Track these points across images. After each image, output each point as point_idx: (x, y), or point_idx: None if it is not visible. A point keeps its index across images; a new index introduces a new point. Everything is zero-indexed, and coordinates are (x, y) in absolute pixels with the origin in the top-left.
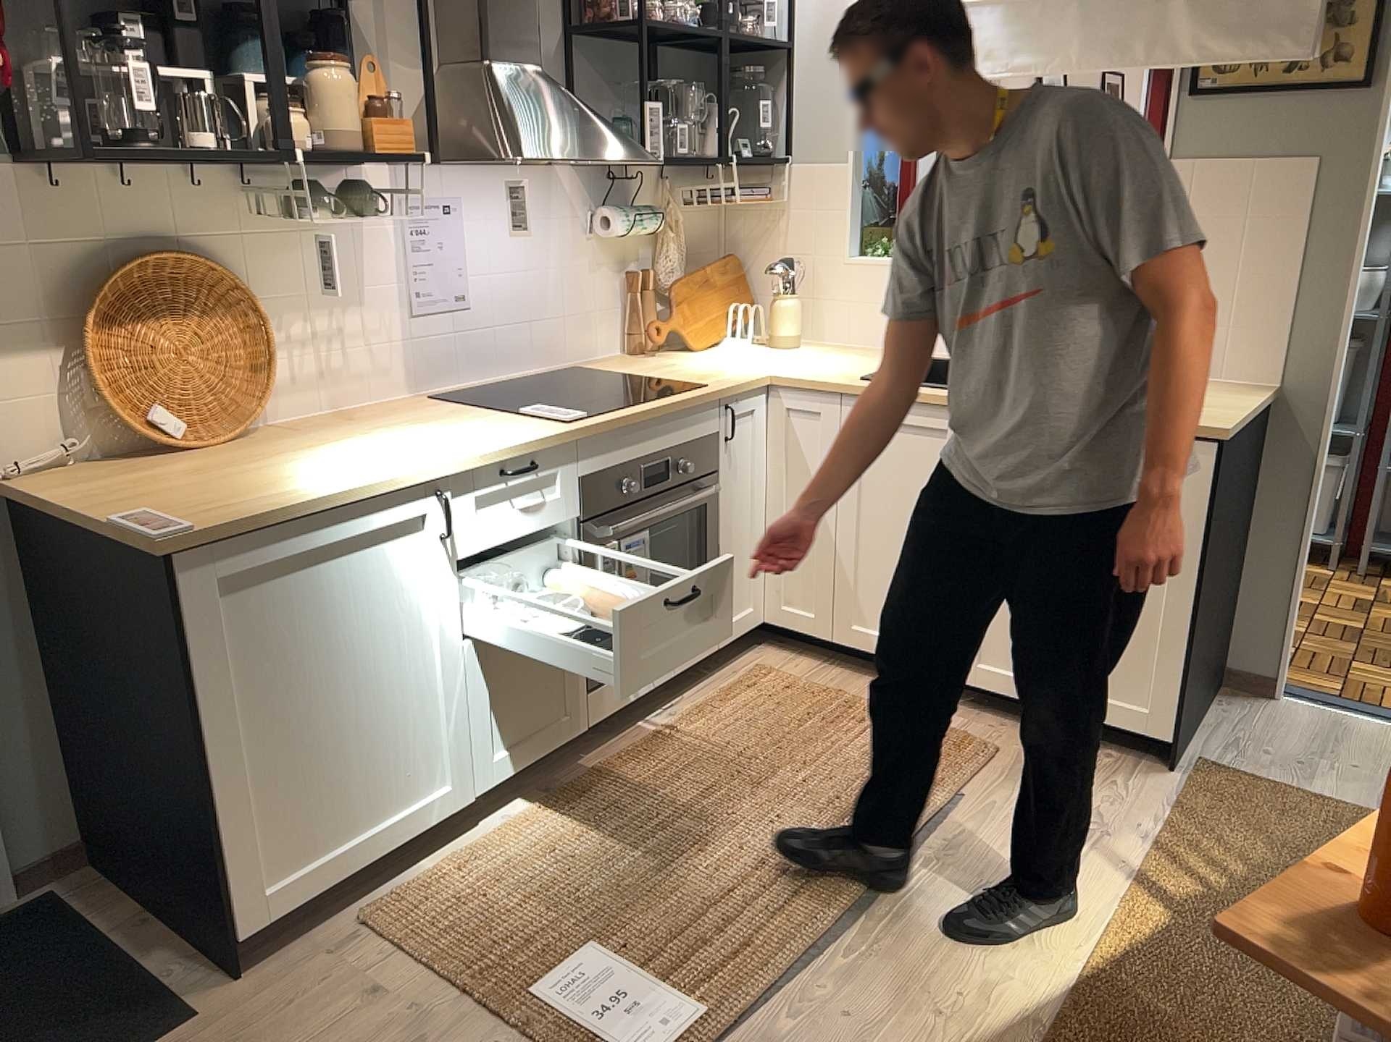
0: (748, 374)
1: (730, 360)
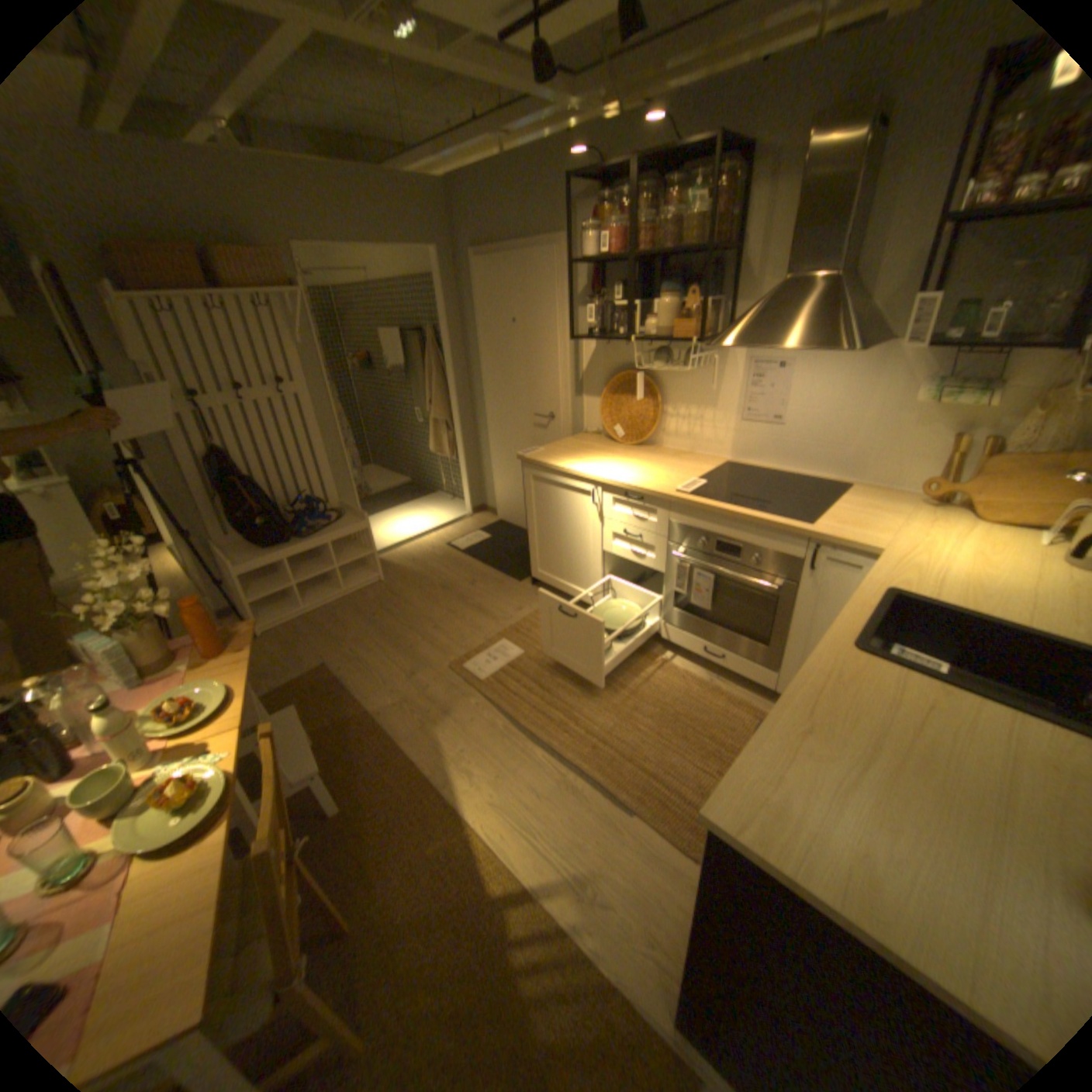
0: (872, 540)
1: (947, 535)
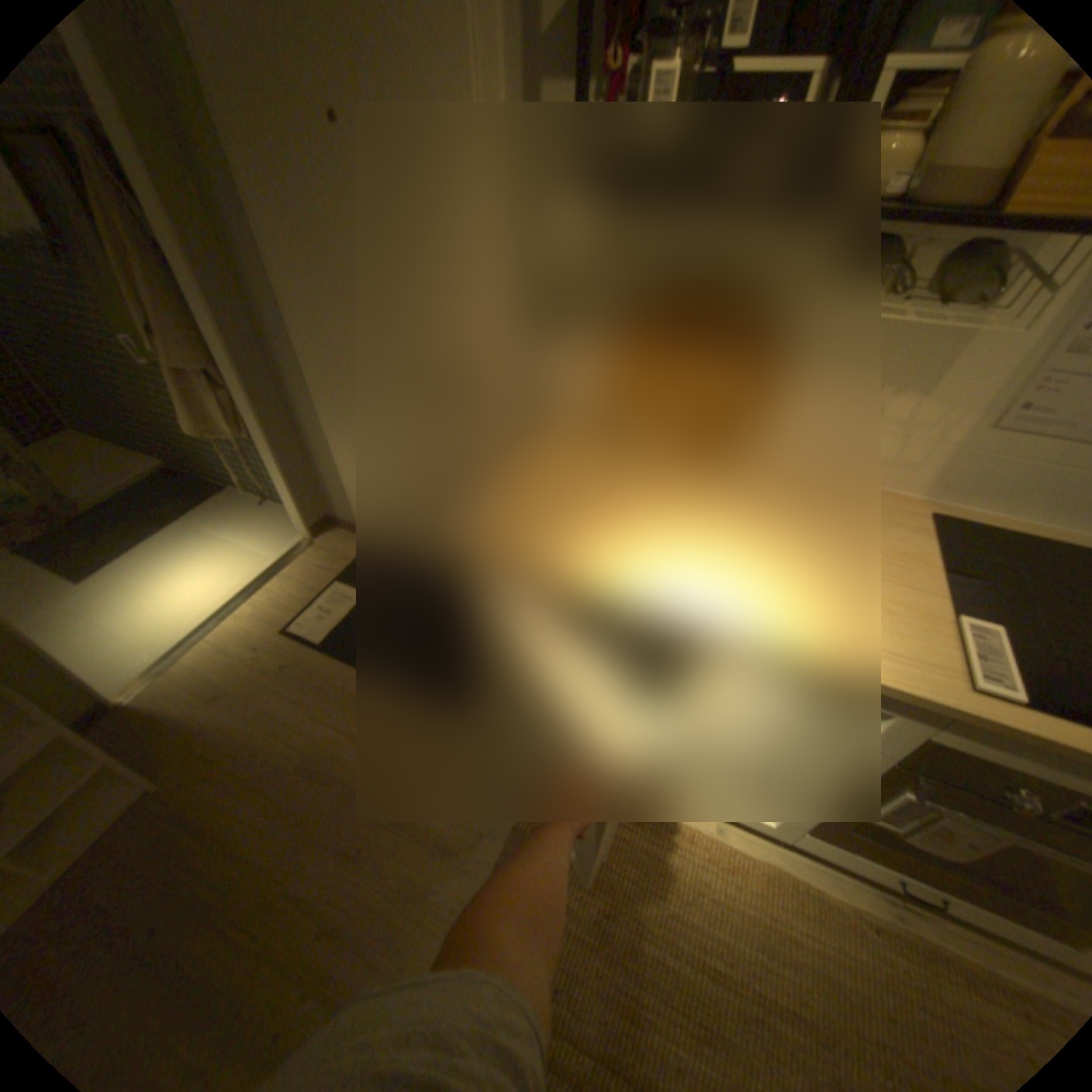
0: None
1: None
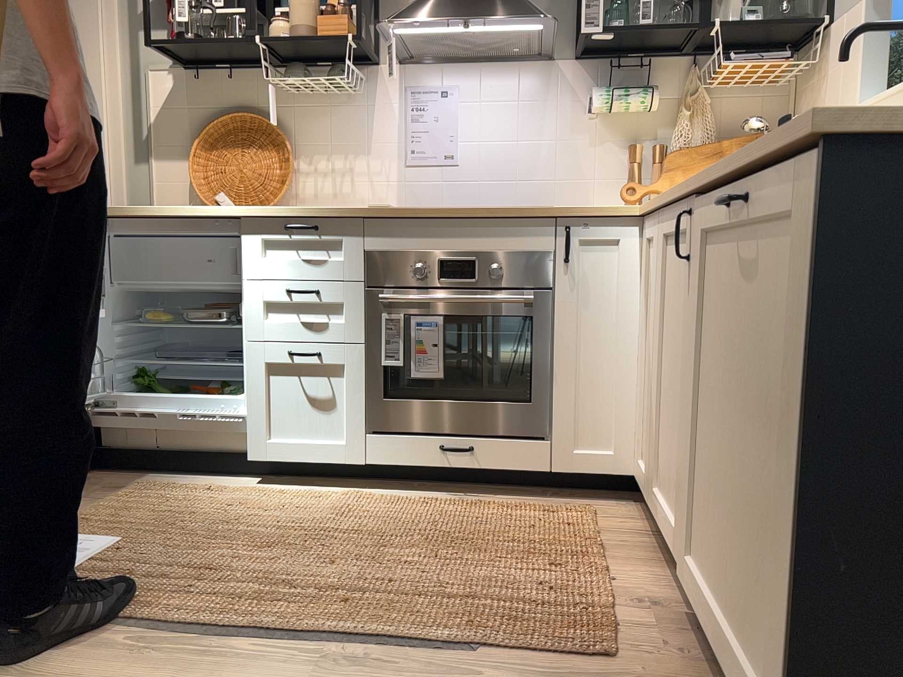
0: (621, 208)
1: None
